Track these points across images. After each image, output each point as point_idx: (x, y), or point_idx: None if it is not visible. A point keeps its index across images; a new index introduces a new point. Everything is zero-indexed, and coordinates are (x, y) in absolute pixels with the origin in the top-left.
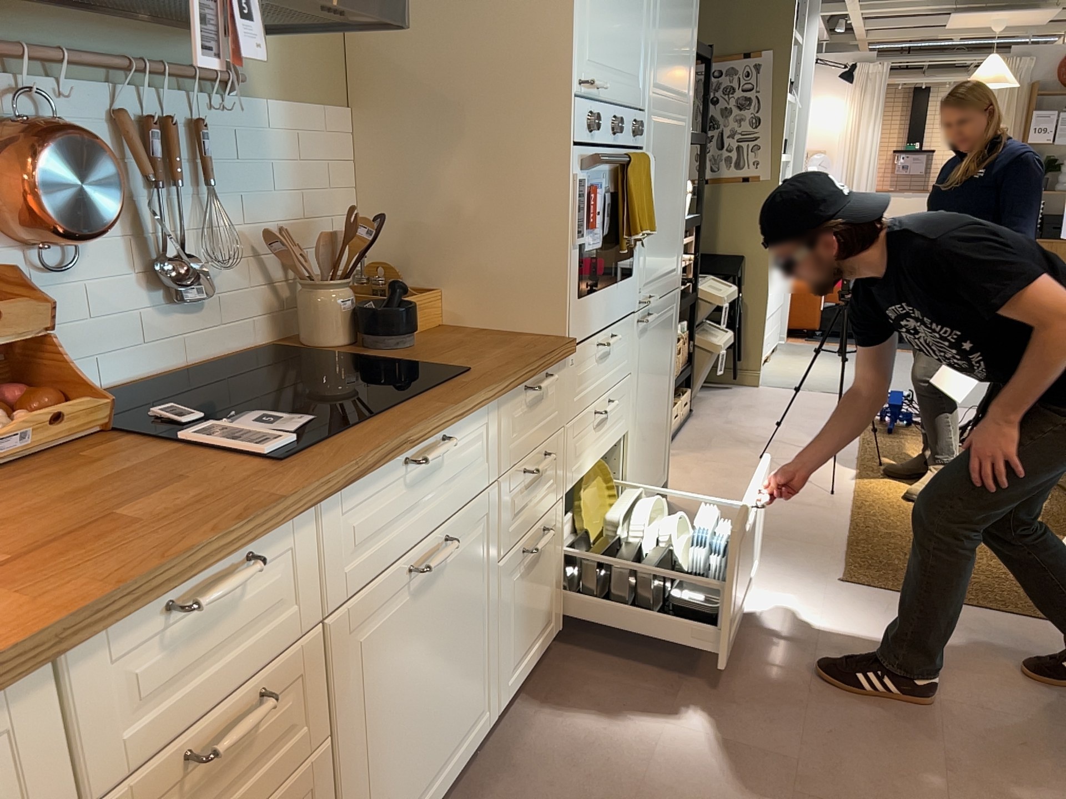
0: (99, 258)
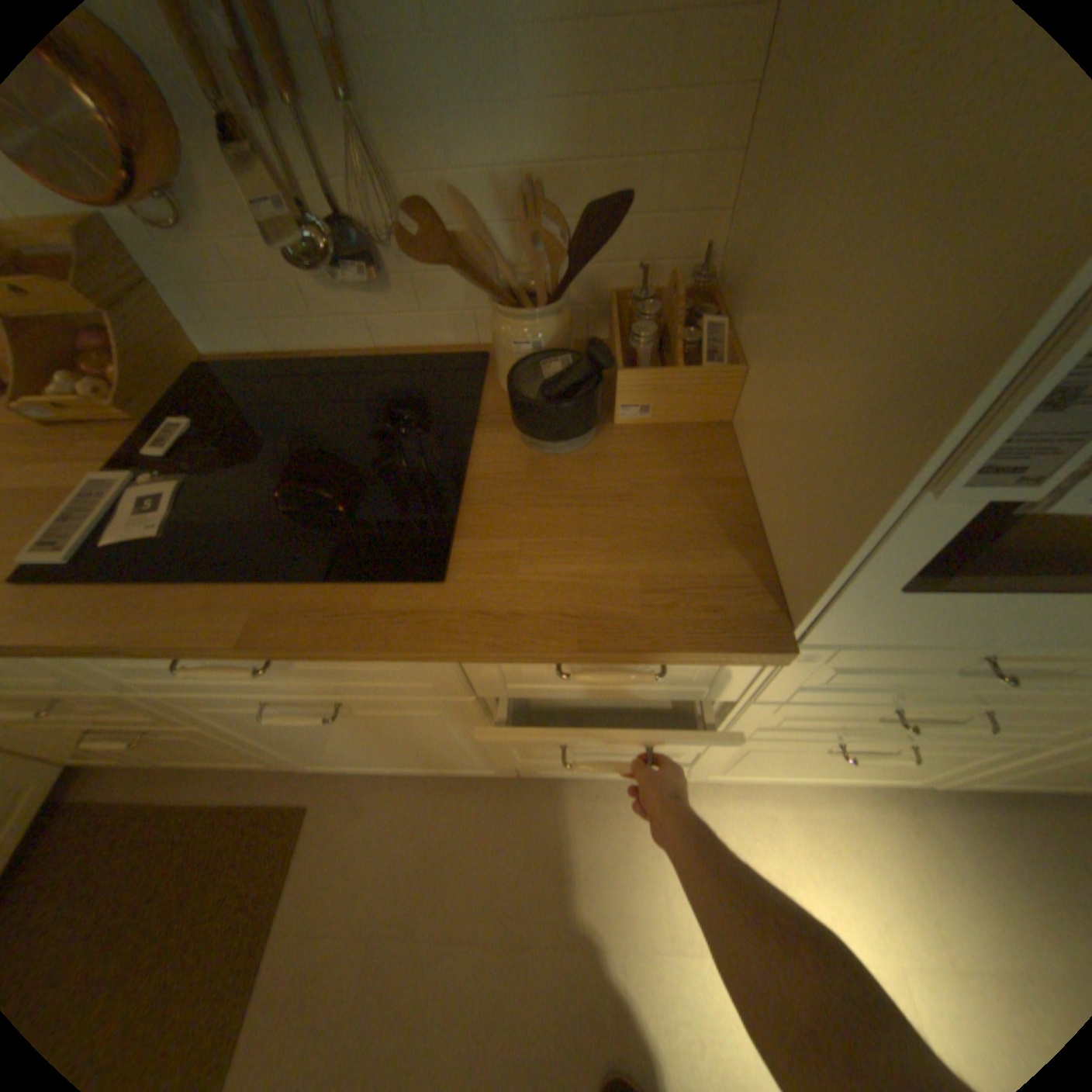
0: (220, 209)
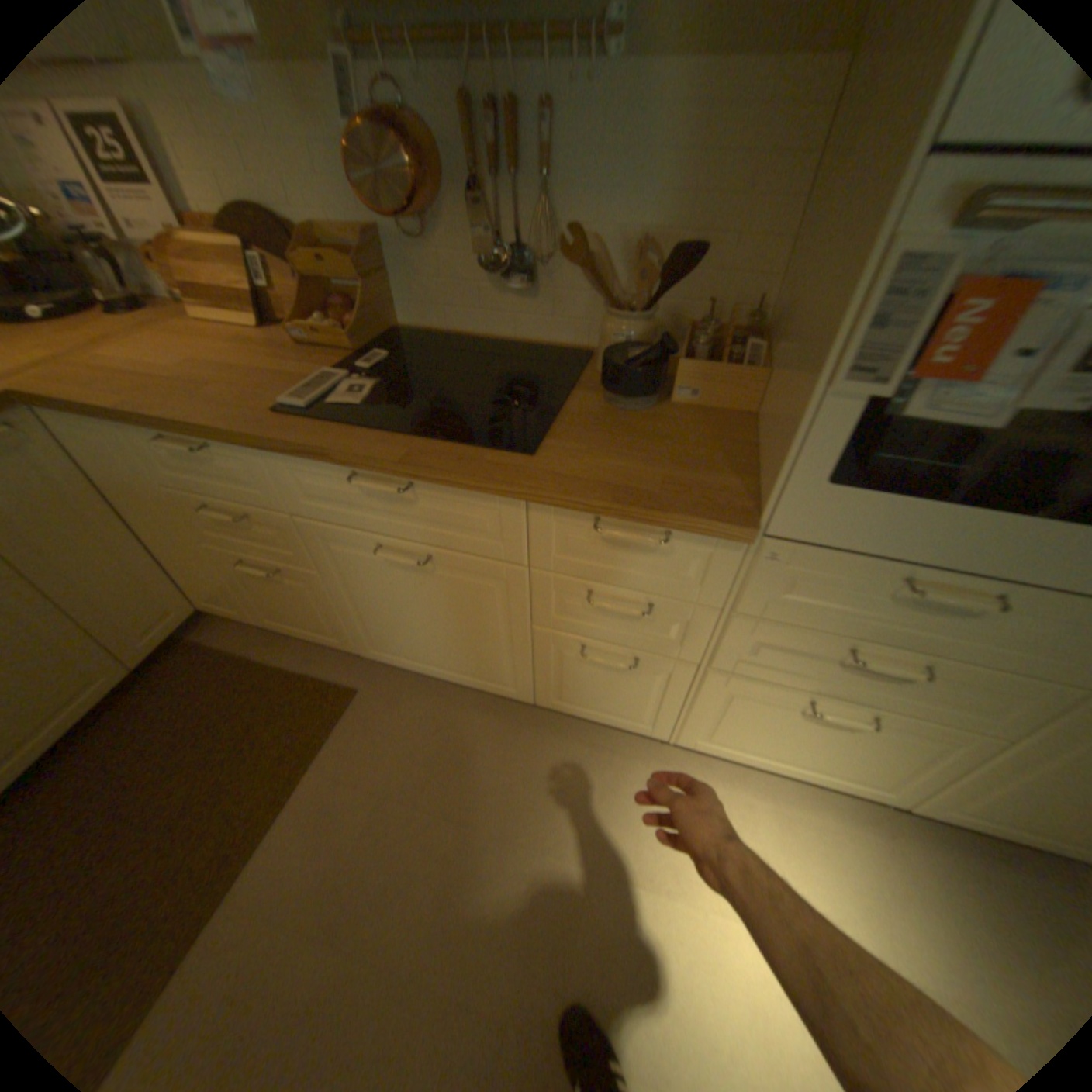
0: (448, 232)
